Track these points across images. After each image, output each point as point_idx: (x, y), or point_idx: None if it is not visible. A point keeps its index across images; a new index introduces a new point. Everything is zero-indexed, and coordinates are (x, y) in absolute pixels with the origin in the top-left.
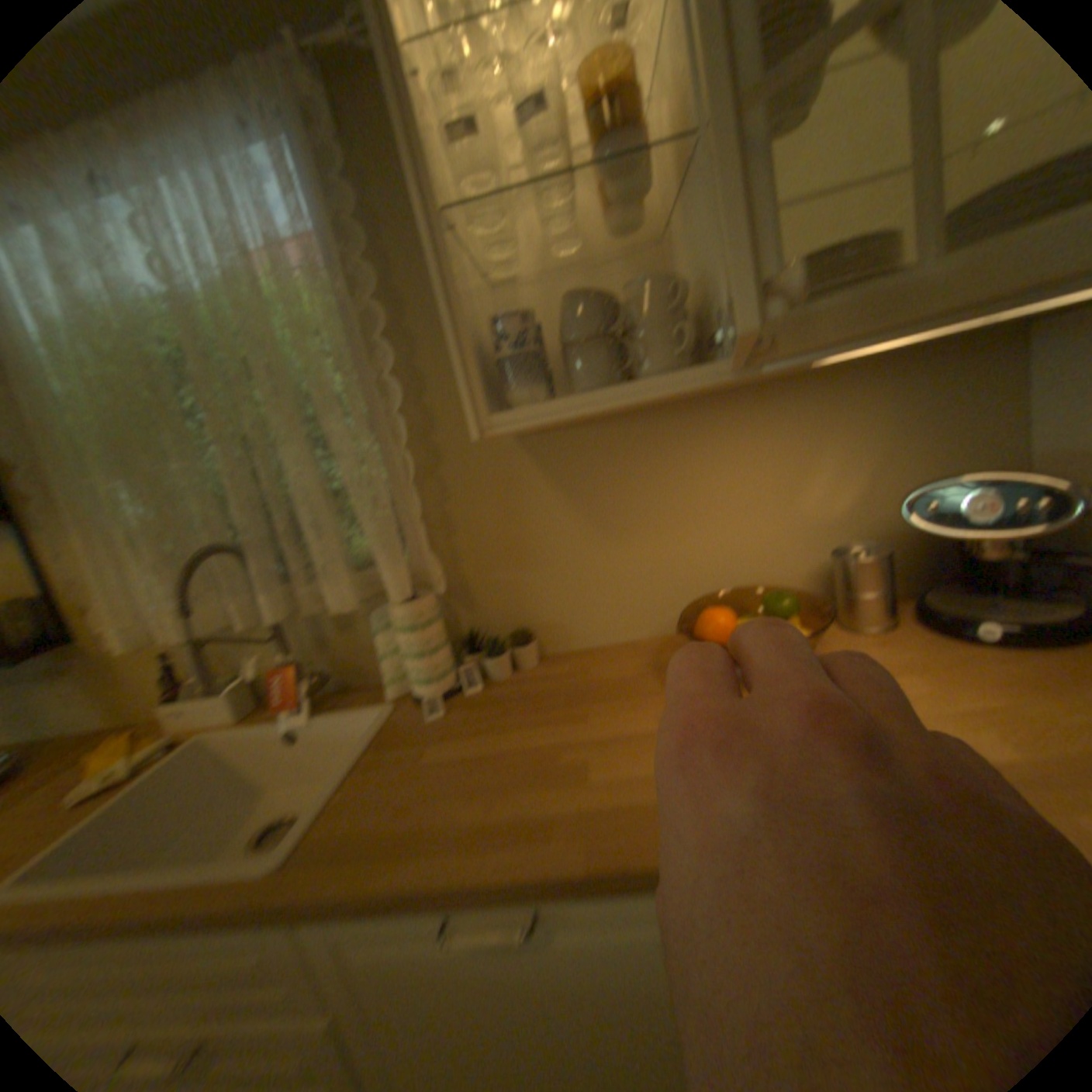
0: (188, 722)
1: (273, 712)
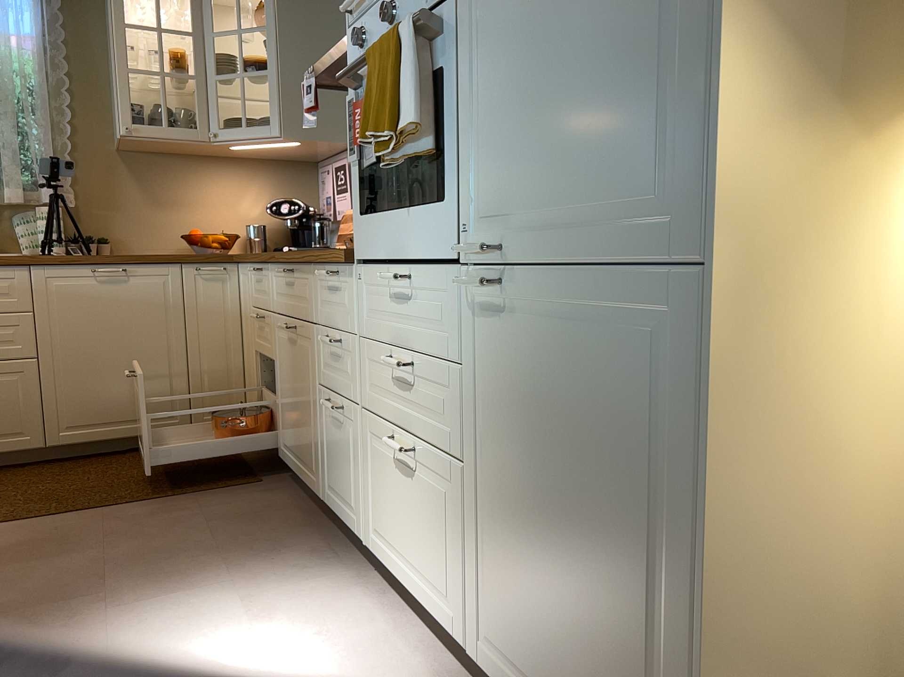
0: None
1: None
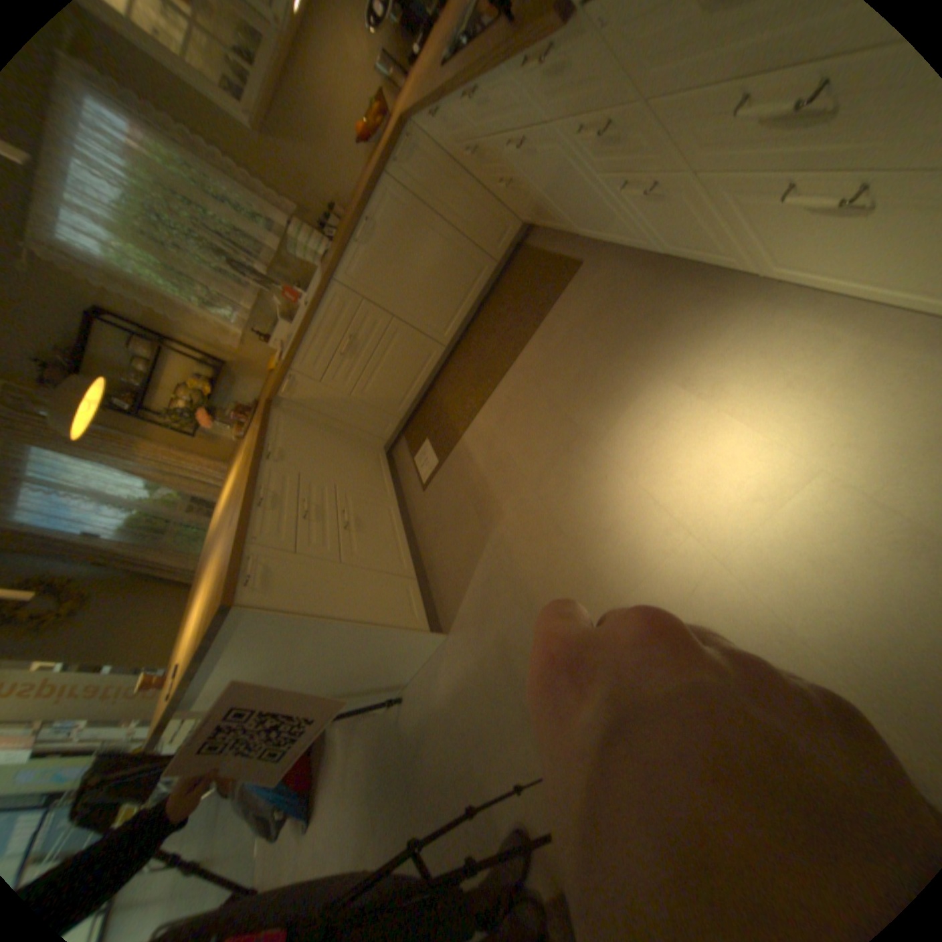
0: (281, 336)
1: (296, 300)
